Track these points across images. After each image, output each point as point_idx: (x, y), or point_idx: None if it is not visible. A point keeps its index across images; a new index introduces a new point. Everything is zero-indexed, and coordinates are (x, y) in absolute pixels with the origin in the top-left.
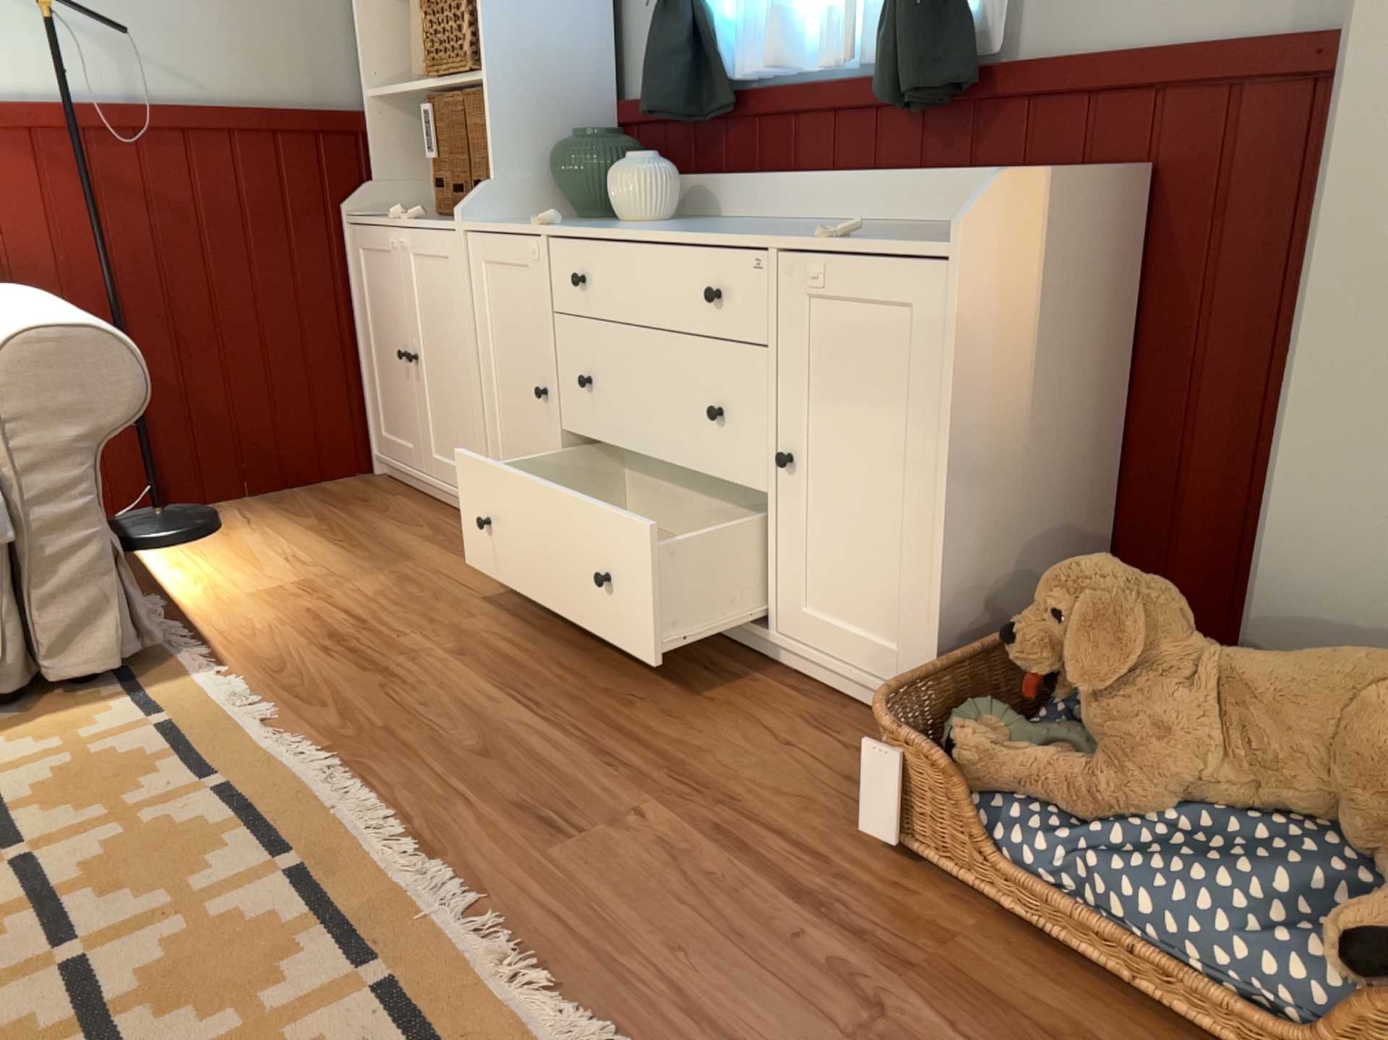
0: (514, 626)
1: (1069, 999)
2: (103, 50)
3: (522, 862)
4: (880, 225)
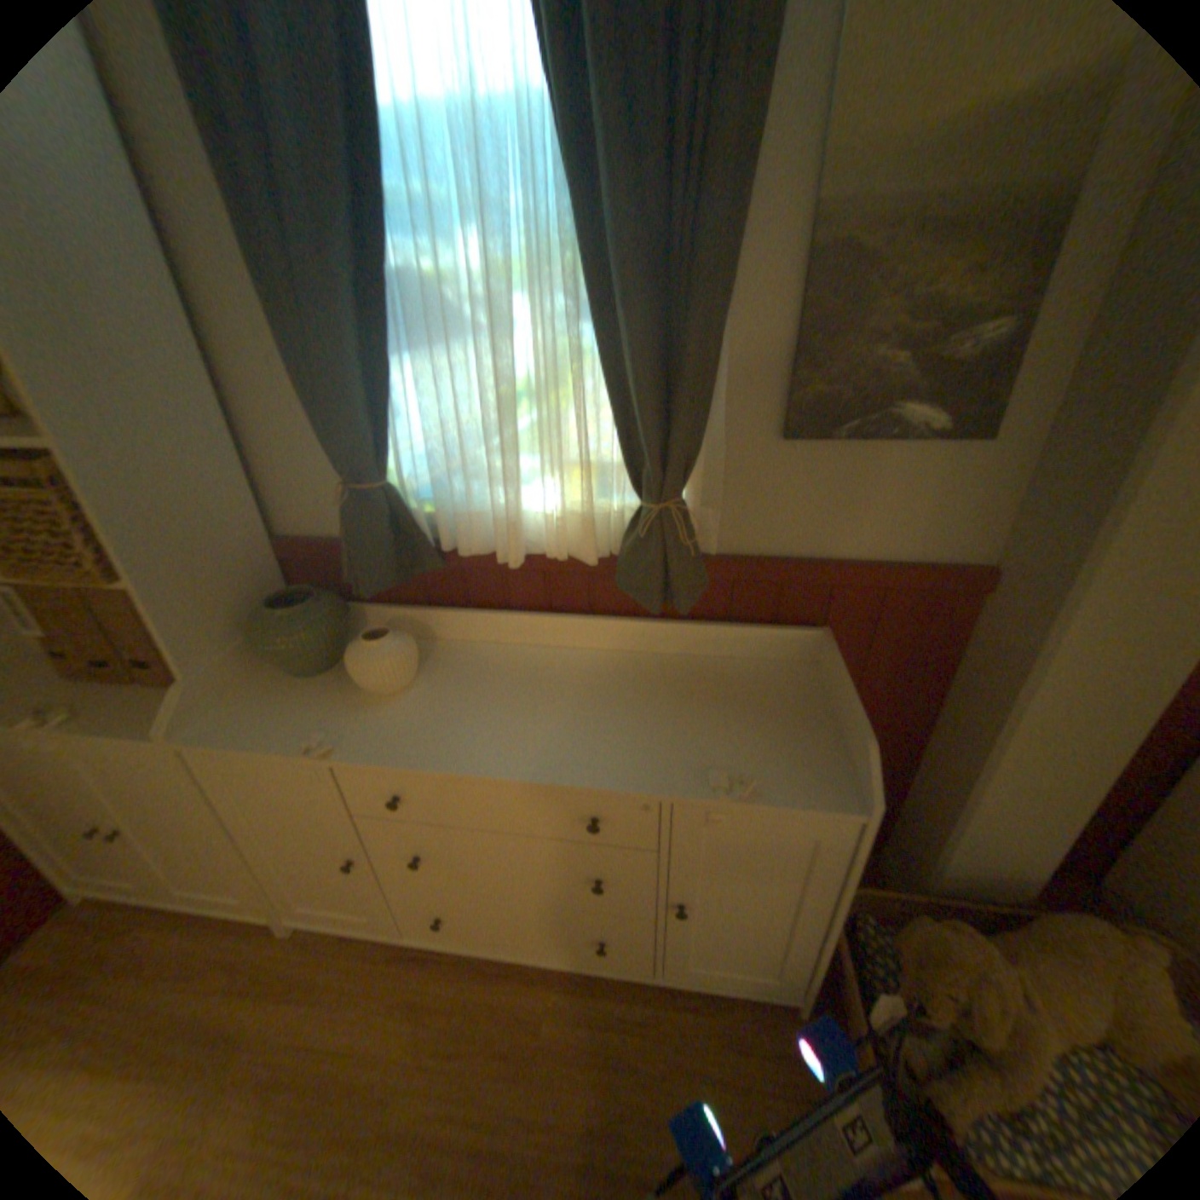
0: (435, 1086)
1: None
2: None
3: None
4: (629, 663)
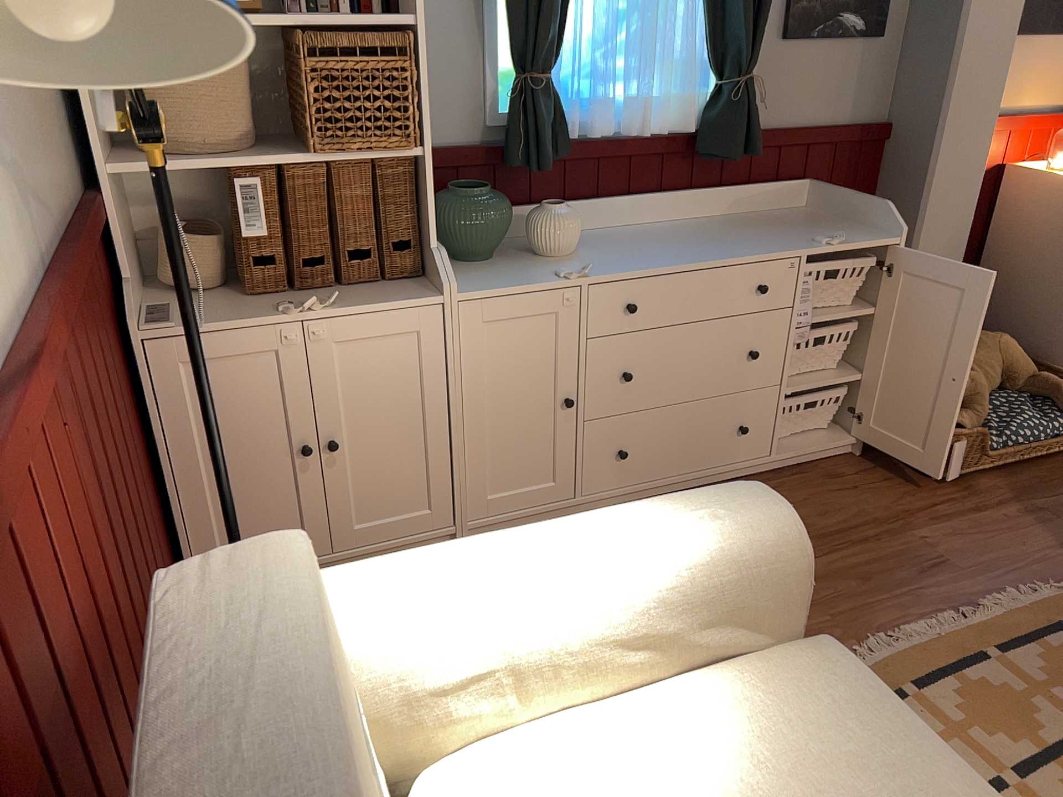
0: None
1: (1025, 475)
2: (38, 189)
3: (970, 577)
4: (701, 222)
